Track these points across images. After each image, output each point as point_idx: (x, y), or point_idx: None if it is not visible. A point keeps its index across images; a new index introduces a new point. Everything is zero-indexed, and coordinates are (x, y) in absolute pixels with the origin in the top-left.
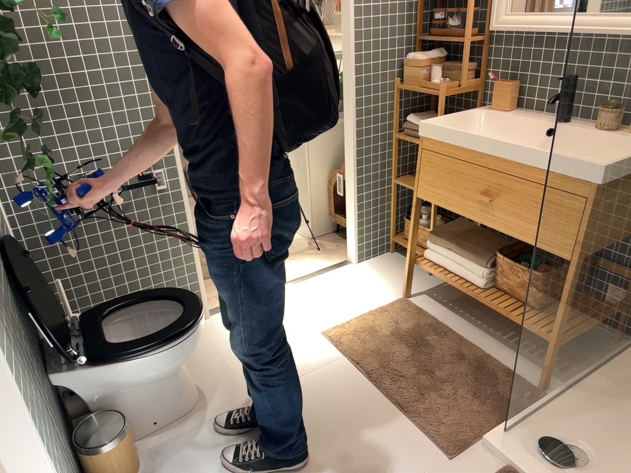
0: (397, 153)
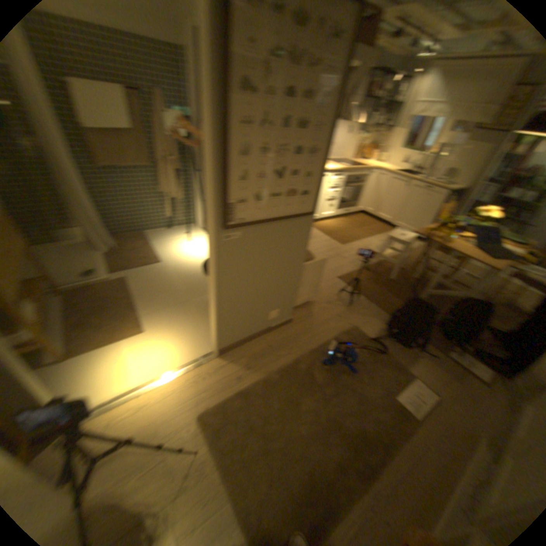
0: None
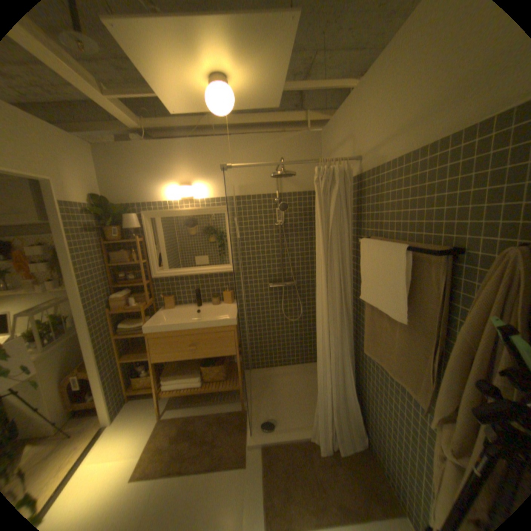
0: (114, 346)
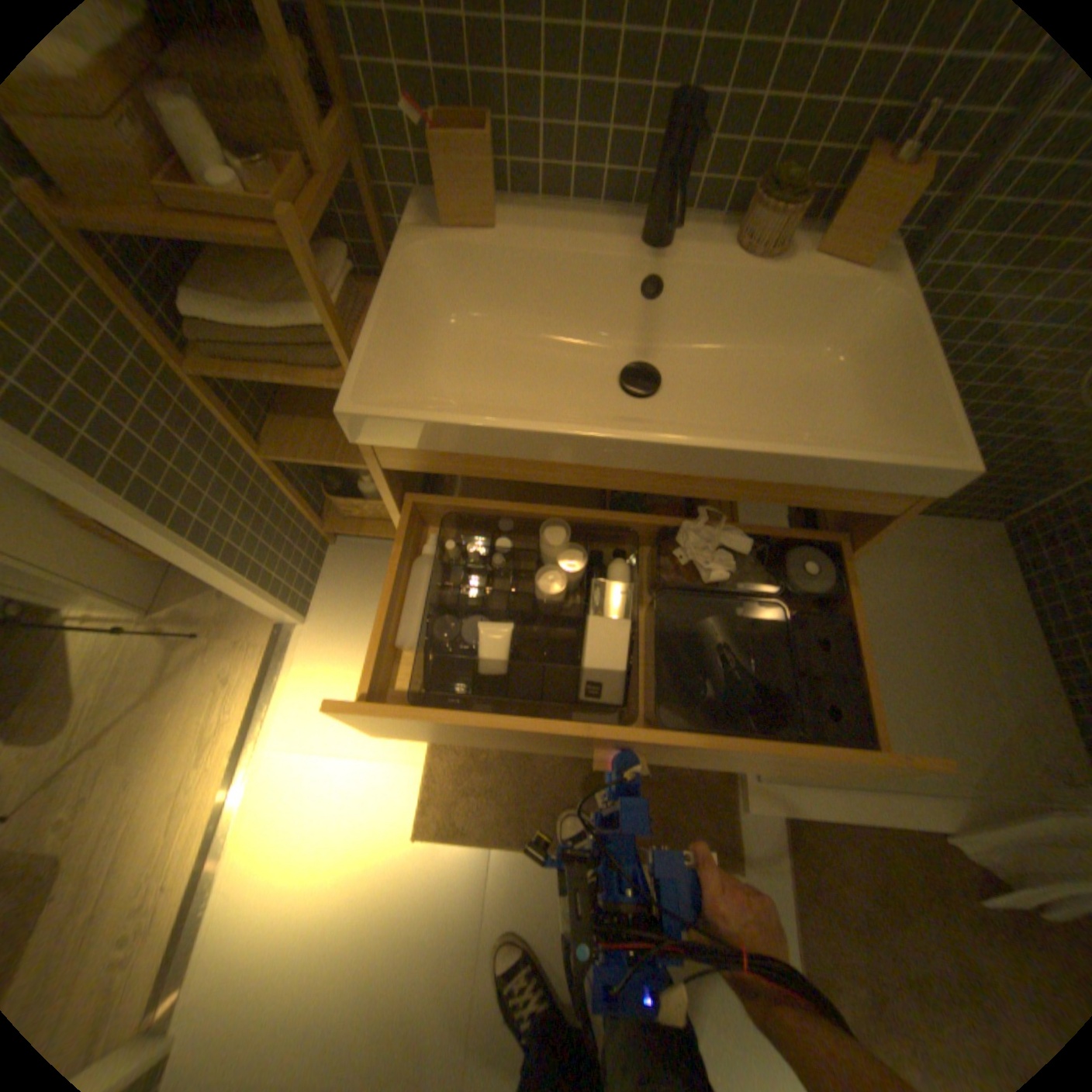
0: (208, 396)
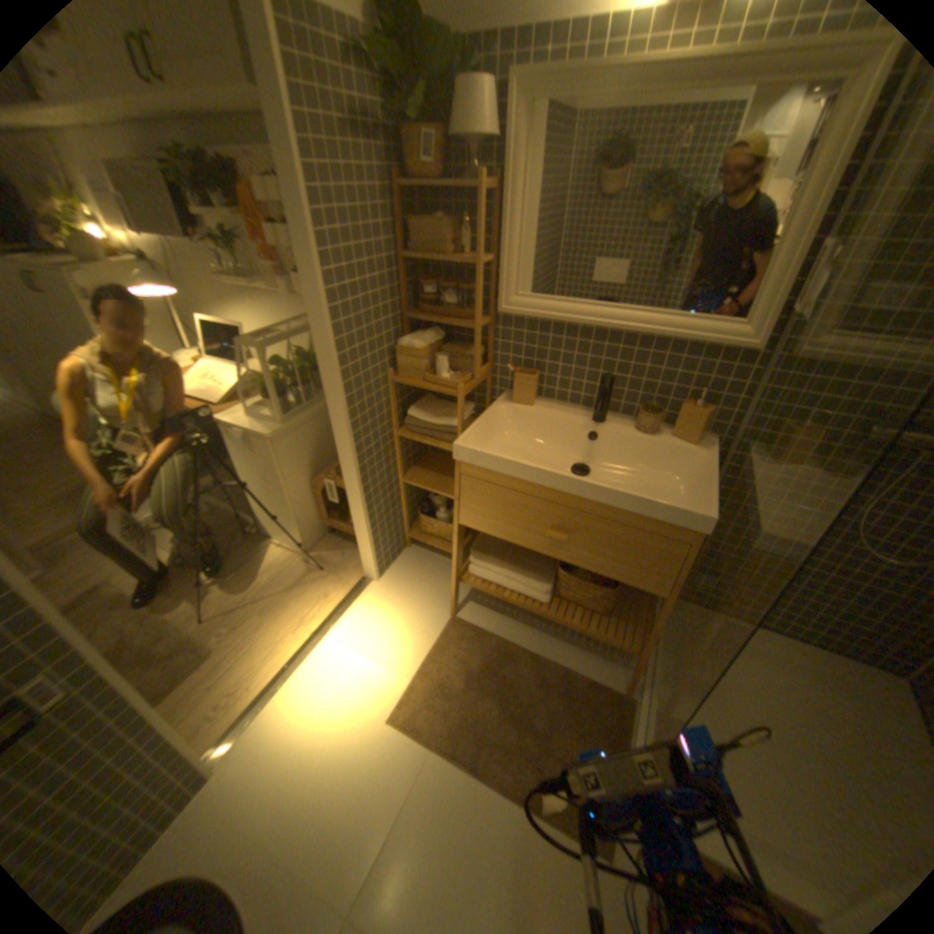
0: (397, 448)
